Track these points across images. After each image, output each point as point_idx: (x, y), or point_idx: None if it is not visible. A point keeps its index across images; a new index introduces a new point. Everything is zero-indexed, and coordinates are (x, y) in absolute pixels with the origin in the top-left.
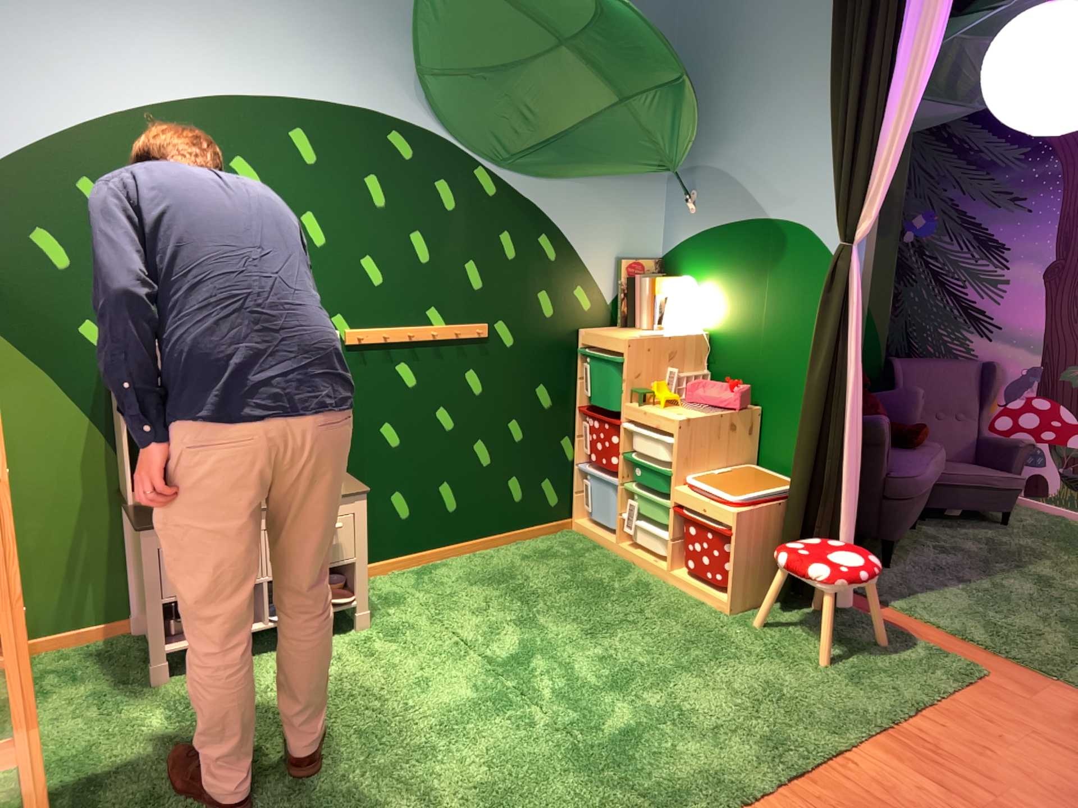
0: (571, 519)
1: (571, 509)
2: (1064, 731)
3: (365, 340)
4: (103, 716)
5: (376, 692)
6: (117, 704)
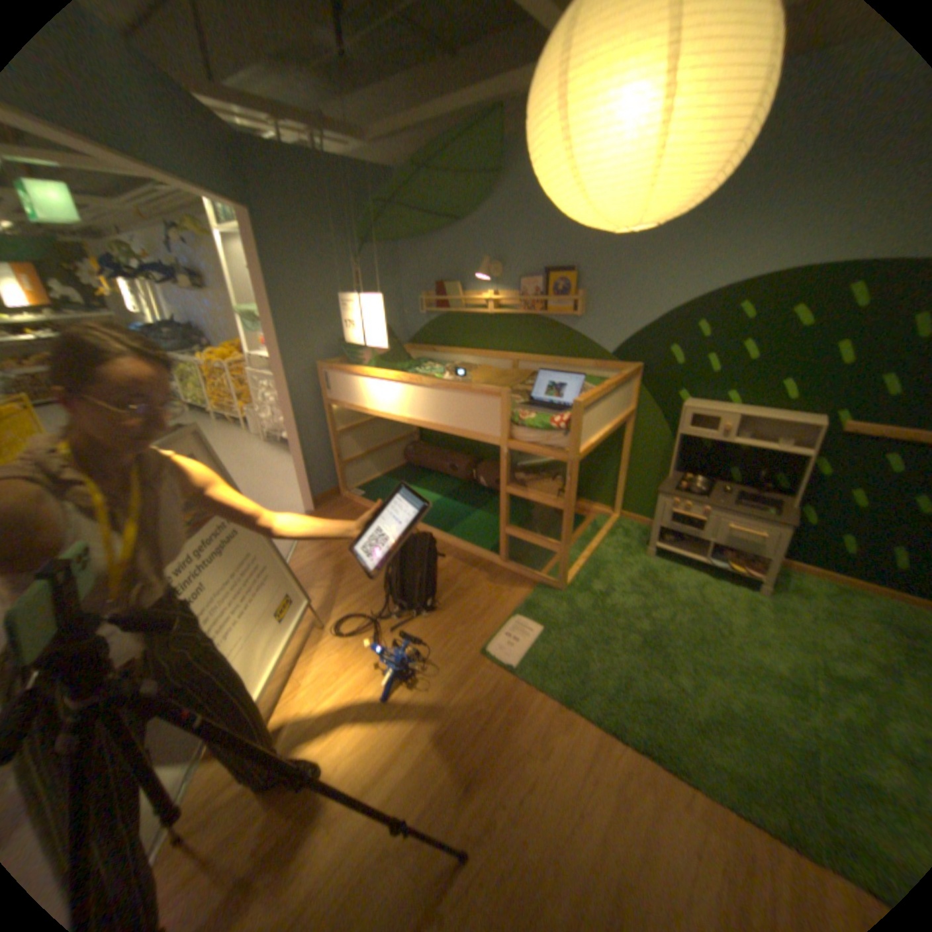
0: None
1: None
2: None
3: (861, 432)
4: (621, 555)
5: (733, 629)
6: (628, 554)
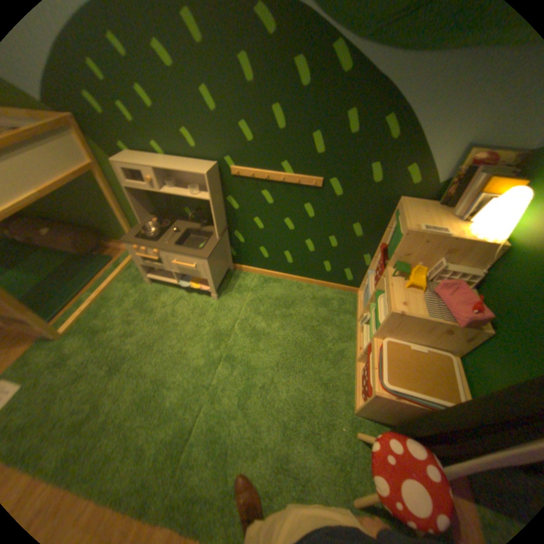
0: (358, 289)
1: (359, 286)
2: None
3: (242, 174)
4: (128, 287)
5: (183, 334)
6: (134, 285)
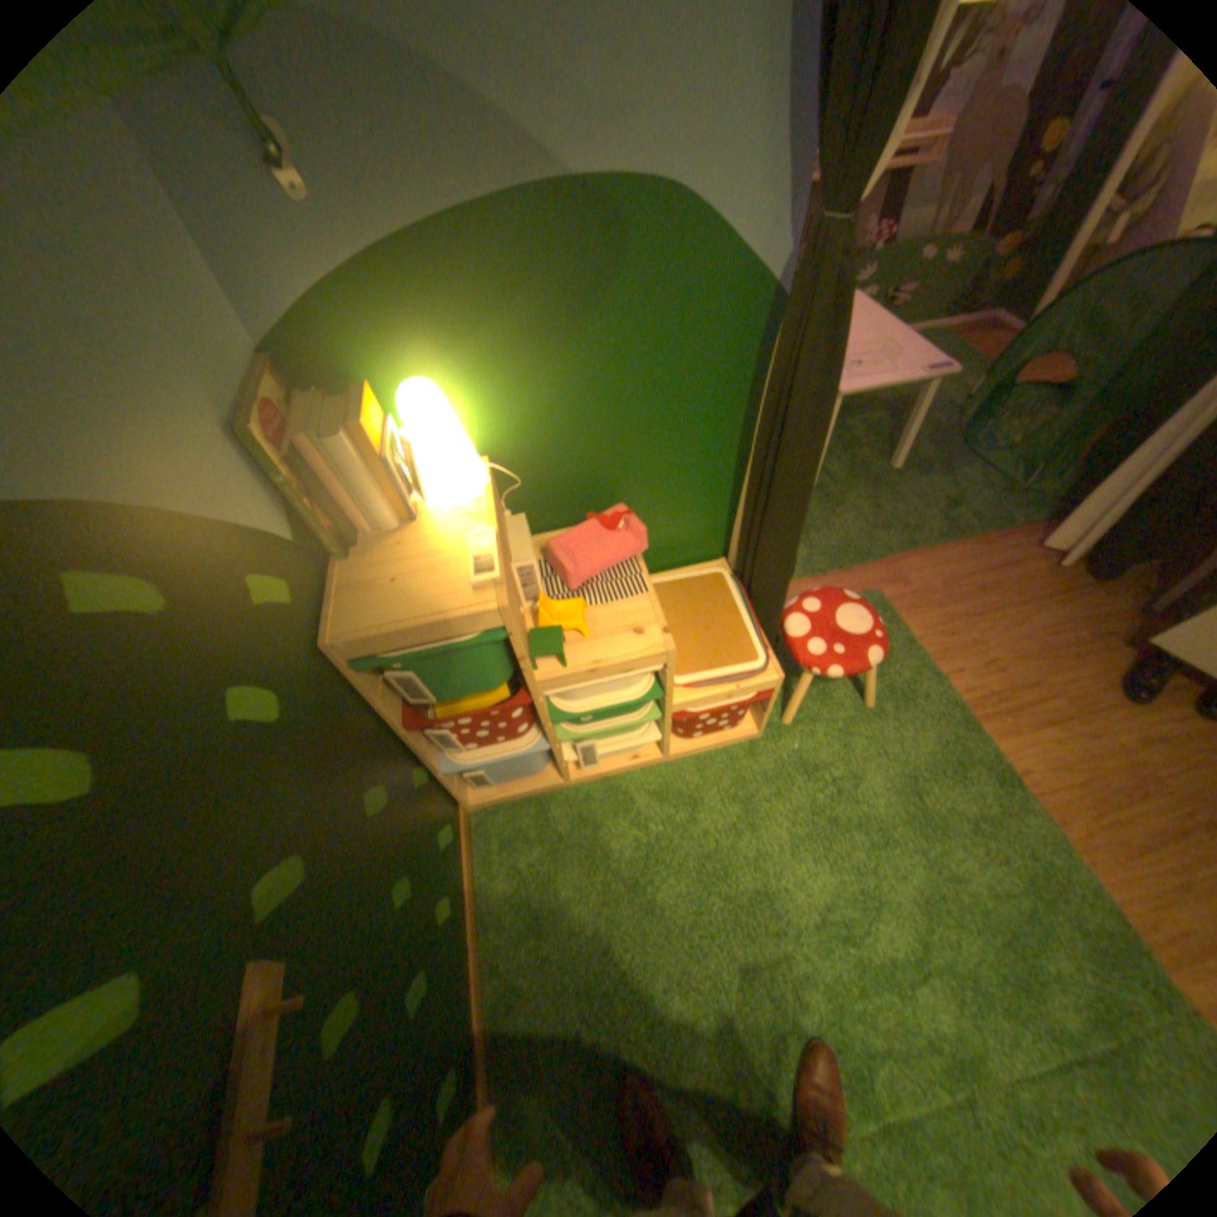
0: (460, 808)
1: (455, 803)
2: (959, 598)
3: None
4: None
5: None
6: None
